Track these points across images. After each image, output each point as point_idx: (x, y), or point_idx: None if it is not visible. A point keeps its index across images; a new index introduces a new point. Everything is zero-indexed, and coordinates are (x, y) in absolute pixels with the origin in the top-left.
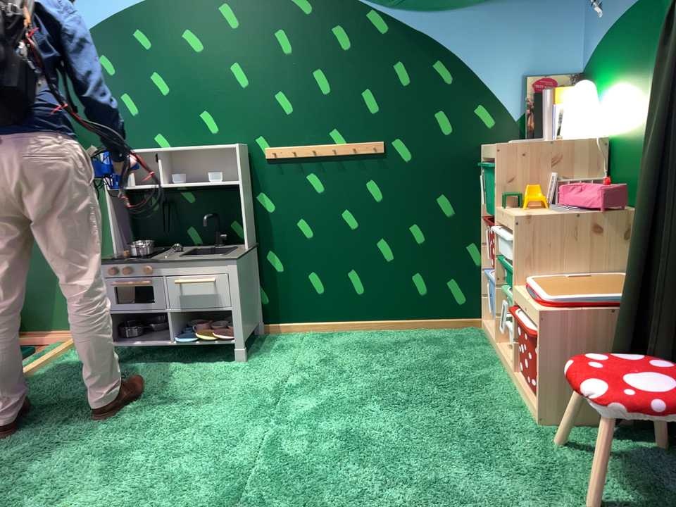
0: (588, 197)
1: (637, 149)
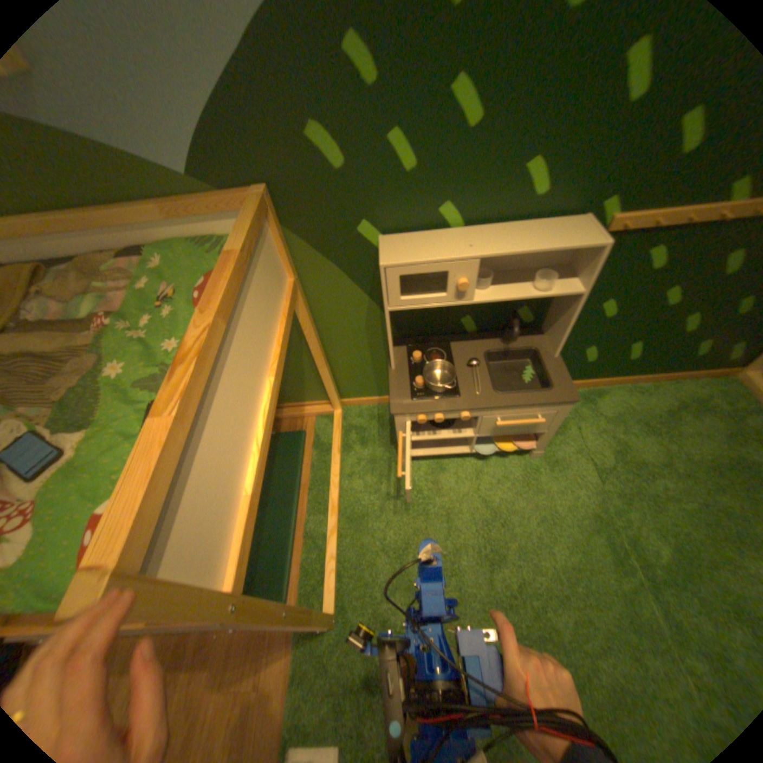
0: None
1: None
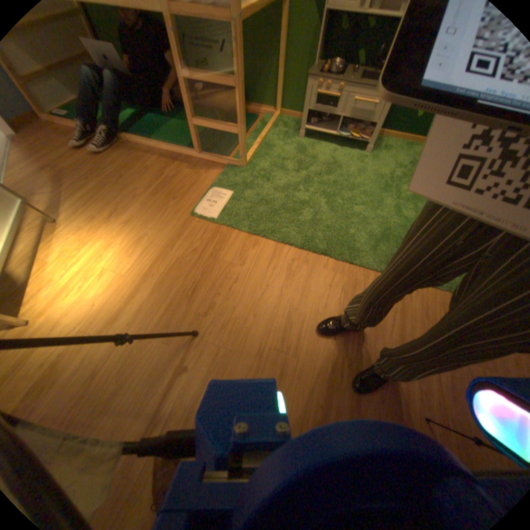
0: None
1: None
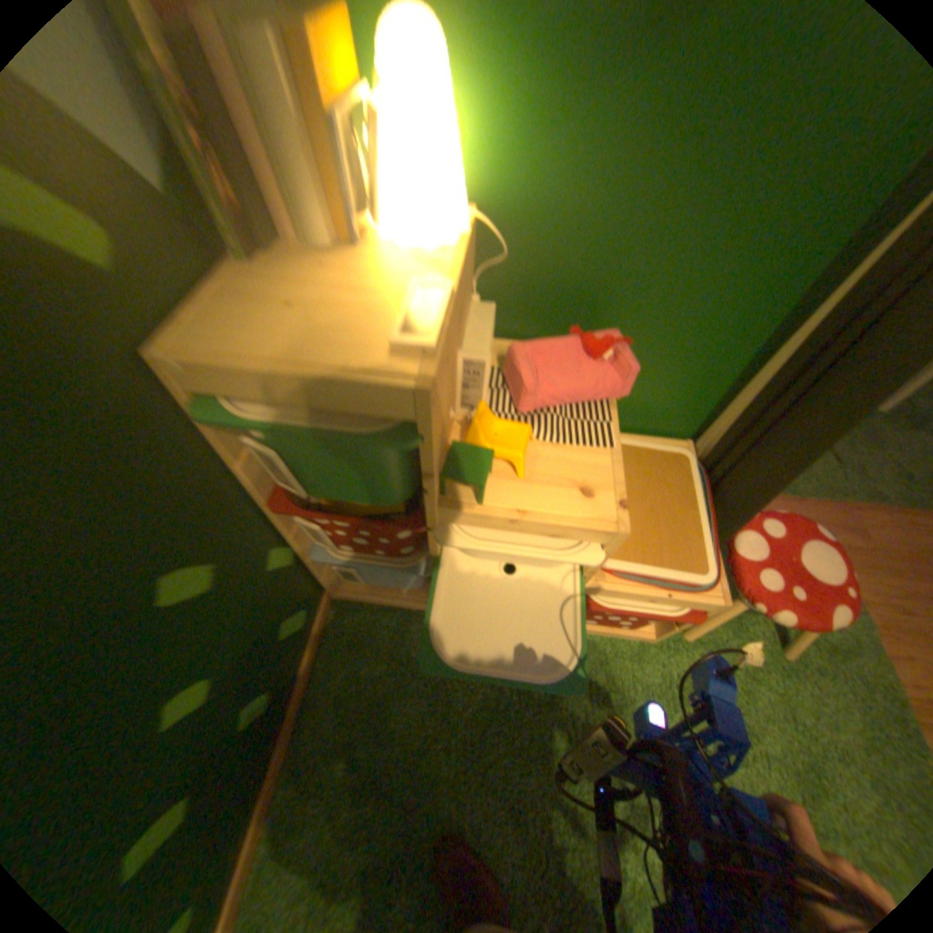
0: (592, 383)
1: (596, 247)
